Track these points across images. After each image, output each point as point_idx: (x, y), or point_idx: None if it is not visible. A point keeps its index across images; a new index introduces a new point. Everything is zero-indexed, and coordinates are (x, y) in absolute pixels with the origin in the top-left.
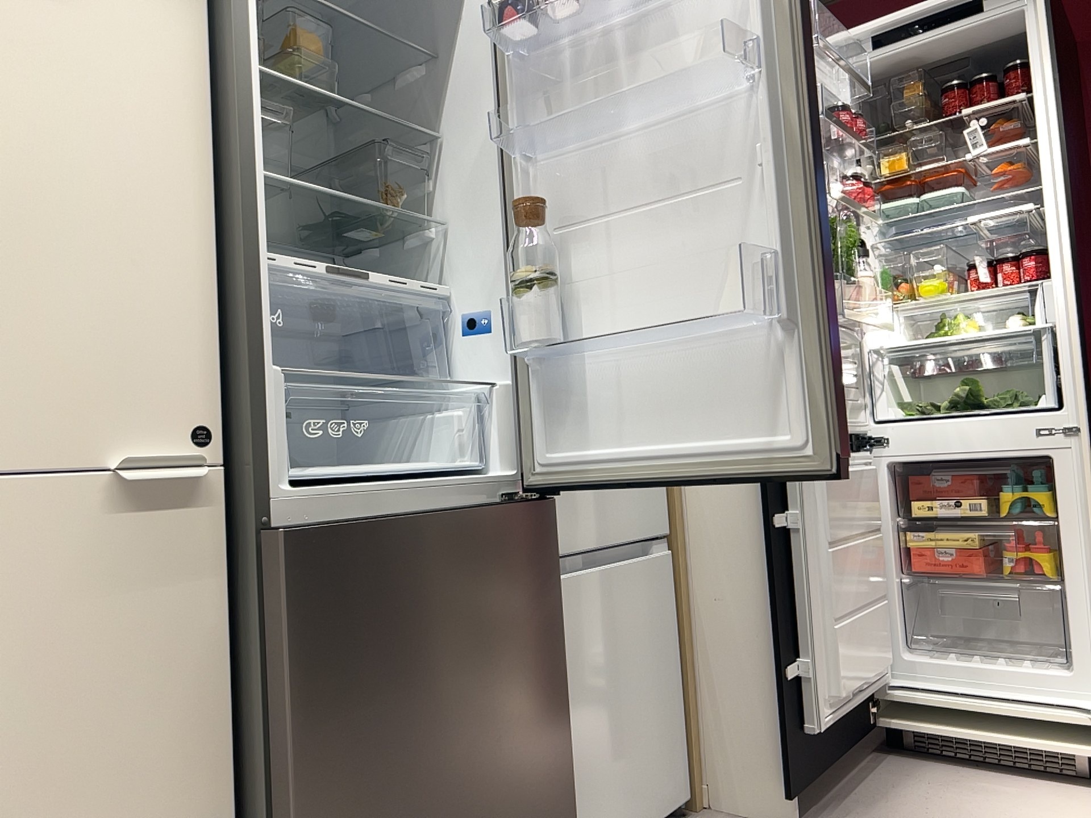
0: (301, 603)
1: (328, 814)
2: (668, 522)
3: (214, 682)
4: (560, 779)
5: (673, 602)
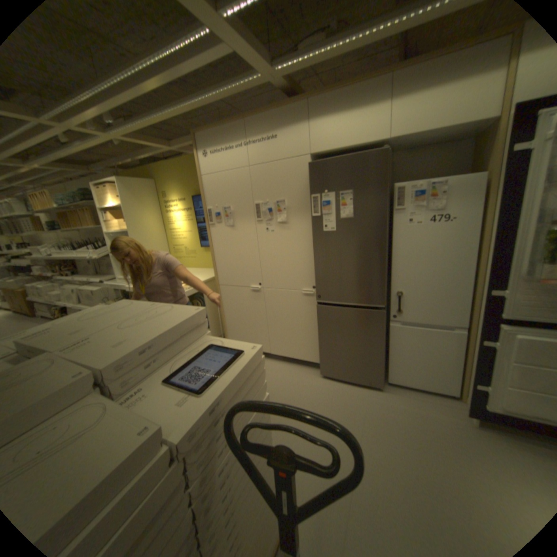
0: (319, 315)
1: (324, 343)
2: (471, 324)
3: (316, 319)
4: (380, 363)
5: (468, 348)
